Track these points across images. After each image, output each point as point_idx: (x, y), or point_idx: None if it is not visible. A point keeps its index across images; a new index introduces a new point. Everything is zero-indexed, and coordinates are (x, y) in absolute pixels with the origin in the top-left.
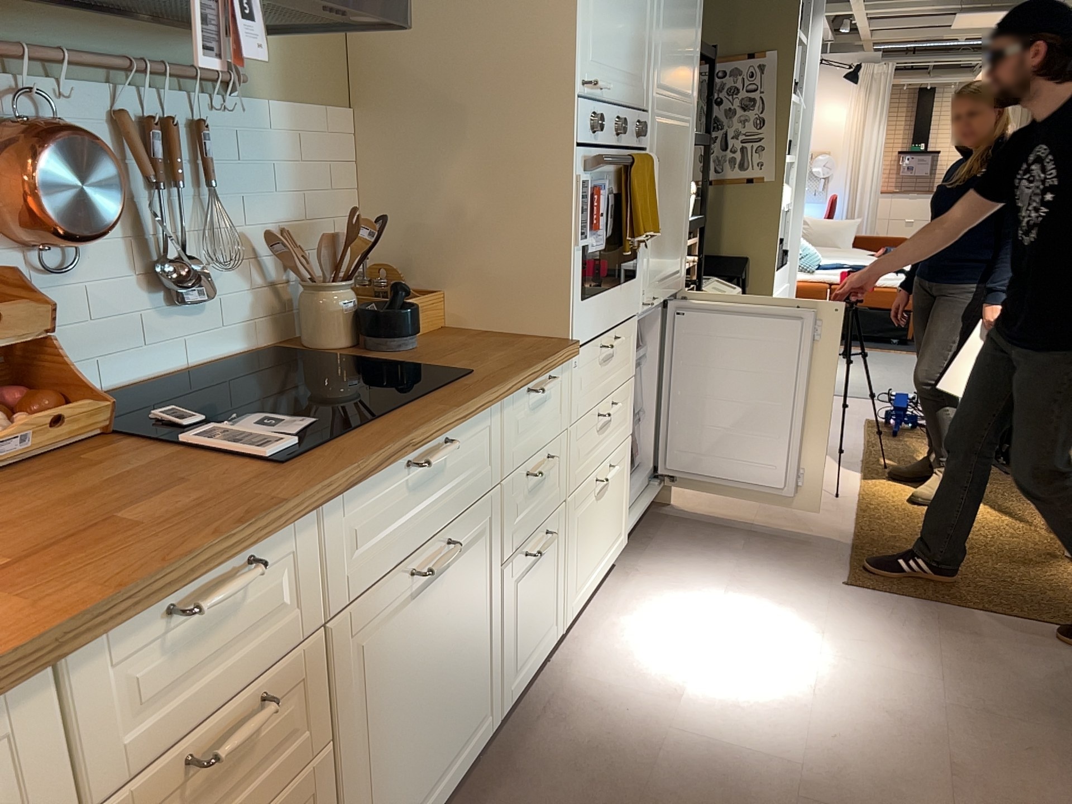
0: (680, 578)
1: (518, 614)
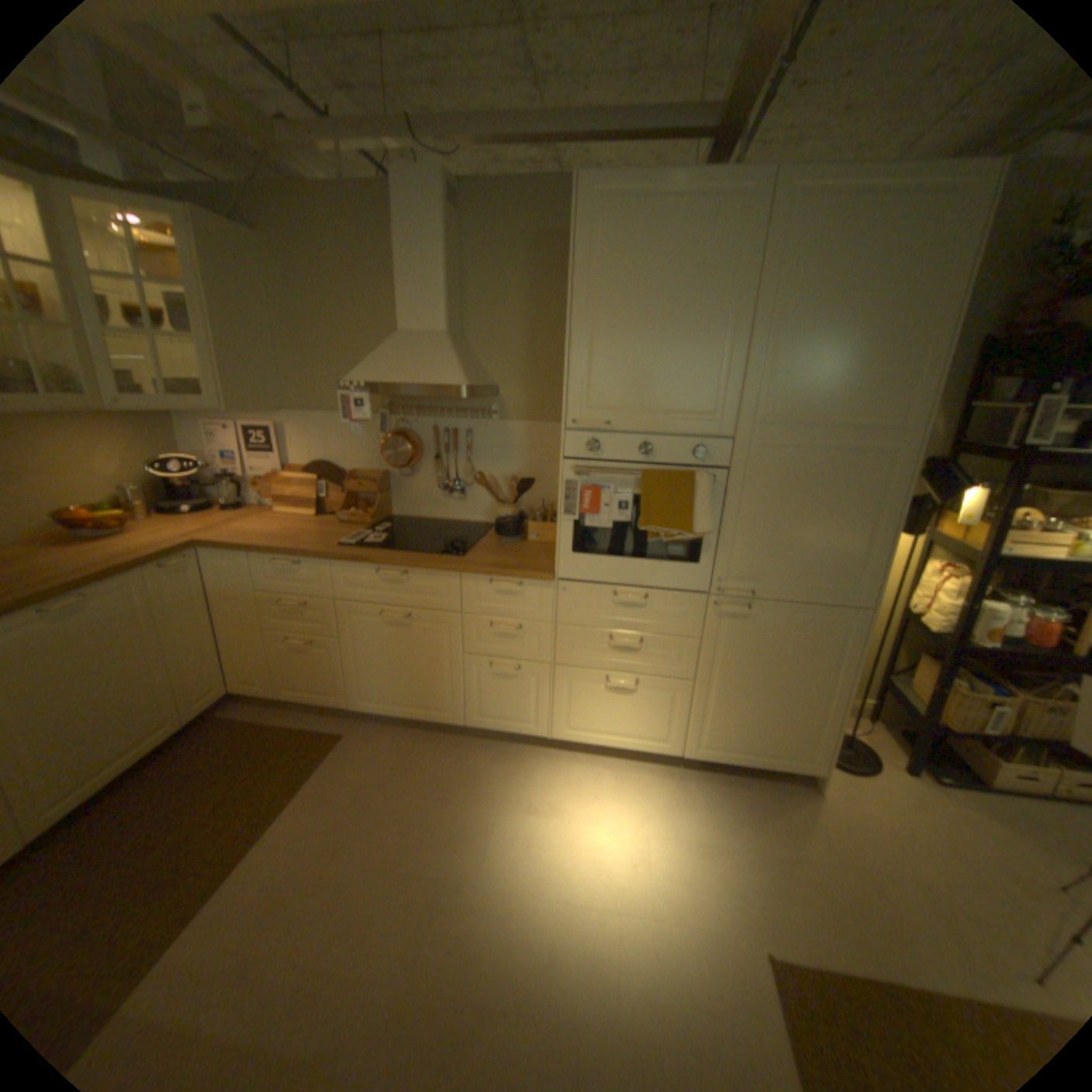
0: (688, 810)
1: (485, 690)
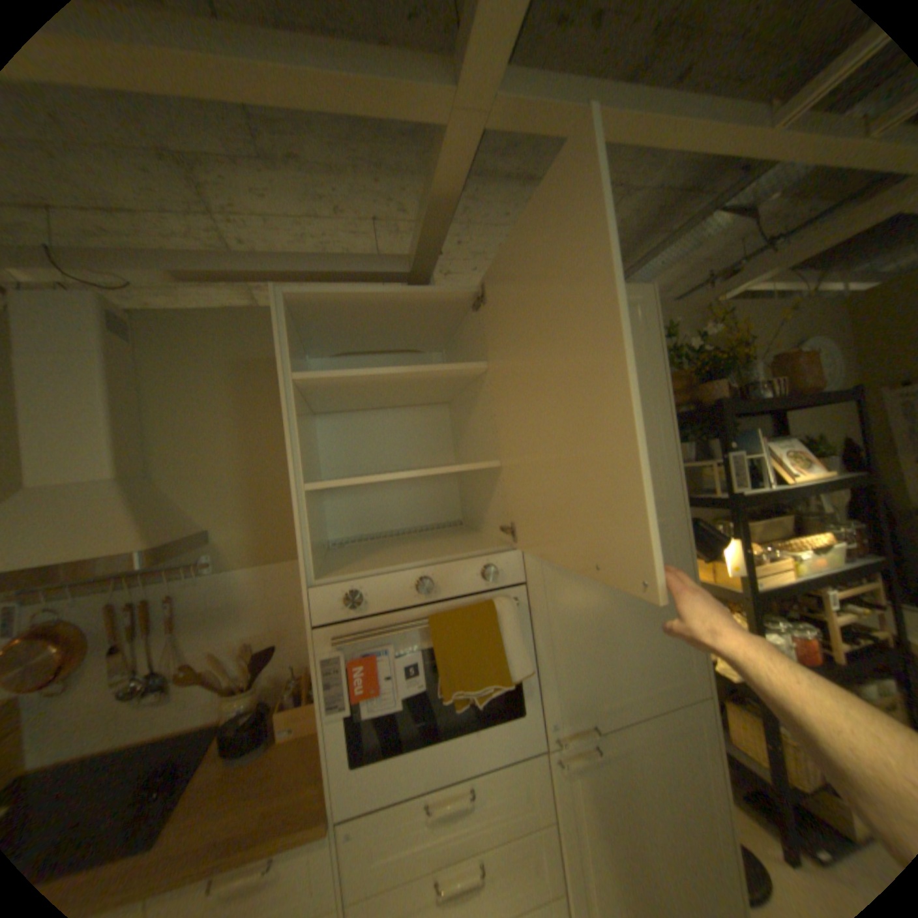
0: None
1: None
